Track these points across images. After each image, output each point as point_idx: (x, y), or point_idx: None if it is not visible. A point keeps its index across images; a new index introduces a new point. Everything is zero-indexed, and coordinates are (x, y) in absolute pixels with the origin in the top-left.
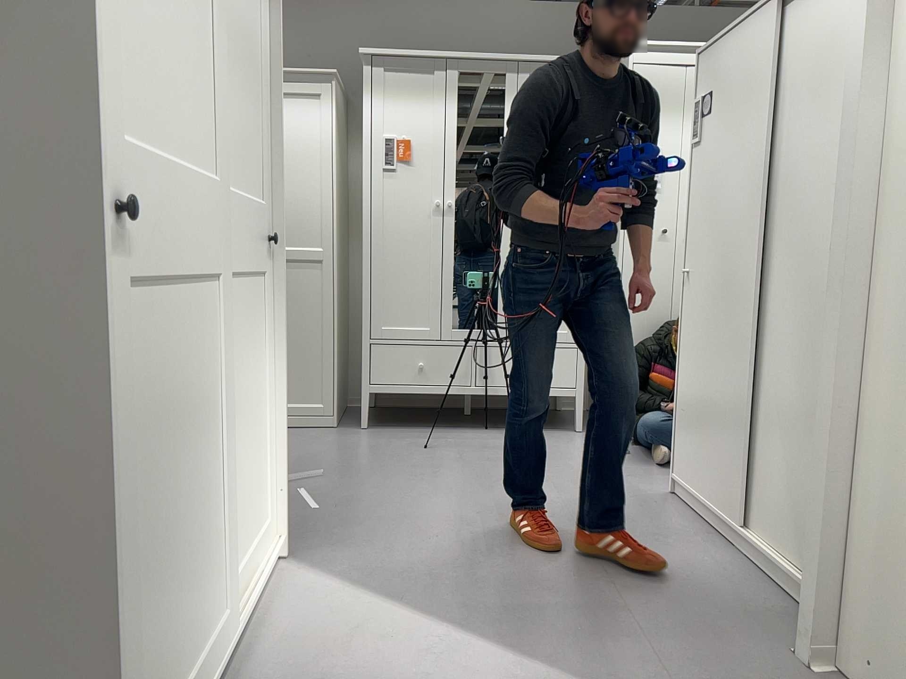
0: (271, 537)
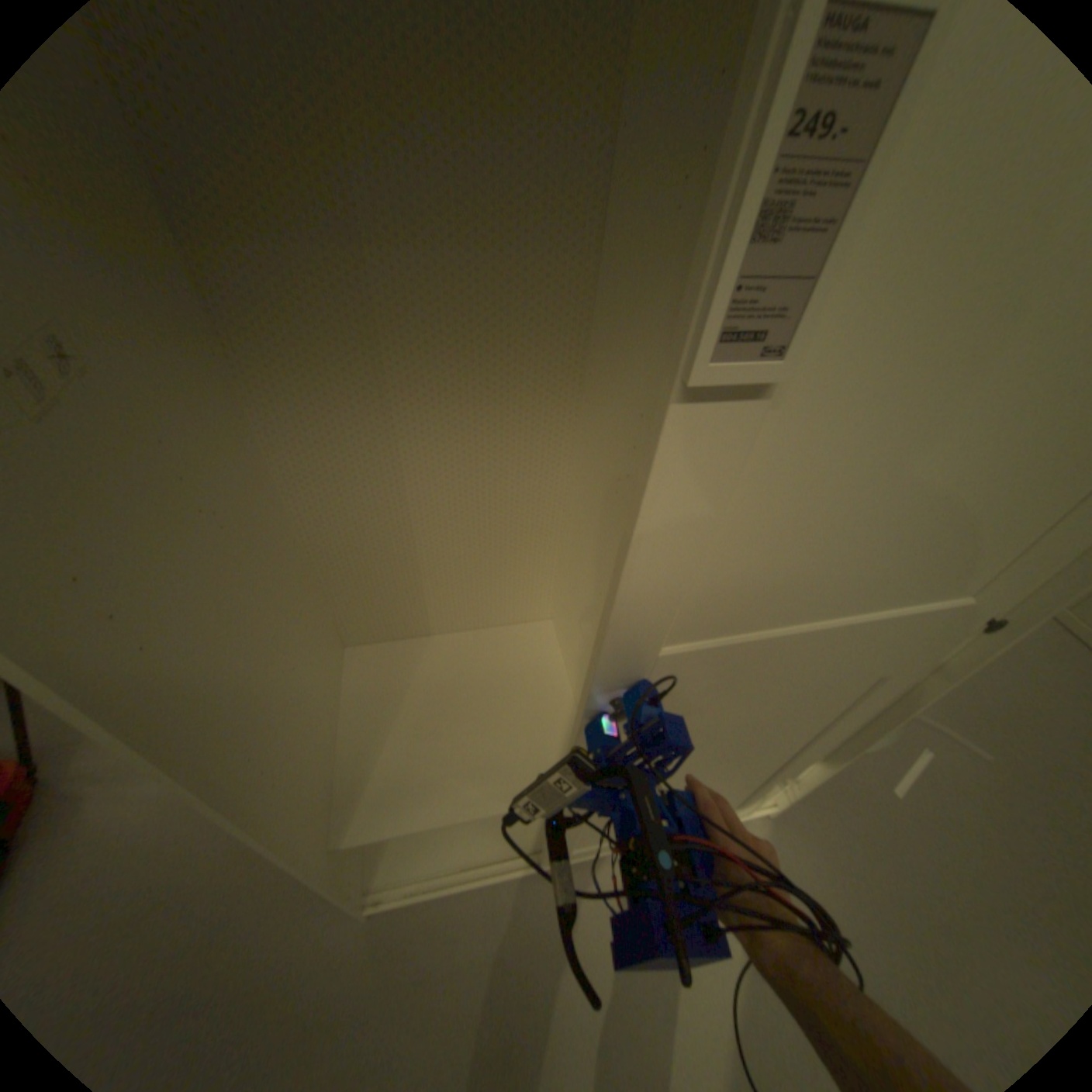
0: (768, 800)
